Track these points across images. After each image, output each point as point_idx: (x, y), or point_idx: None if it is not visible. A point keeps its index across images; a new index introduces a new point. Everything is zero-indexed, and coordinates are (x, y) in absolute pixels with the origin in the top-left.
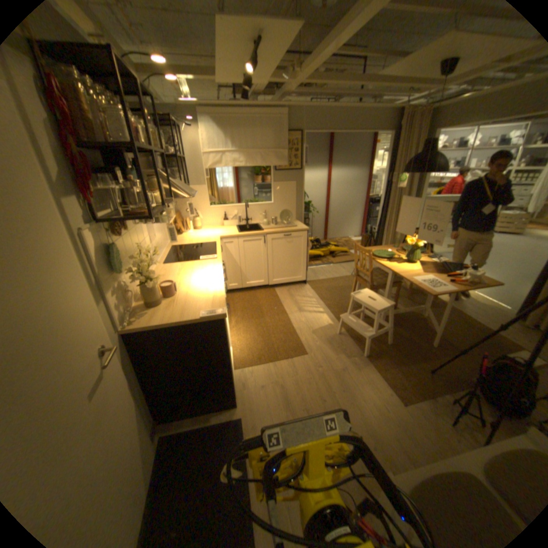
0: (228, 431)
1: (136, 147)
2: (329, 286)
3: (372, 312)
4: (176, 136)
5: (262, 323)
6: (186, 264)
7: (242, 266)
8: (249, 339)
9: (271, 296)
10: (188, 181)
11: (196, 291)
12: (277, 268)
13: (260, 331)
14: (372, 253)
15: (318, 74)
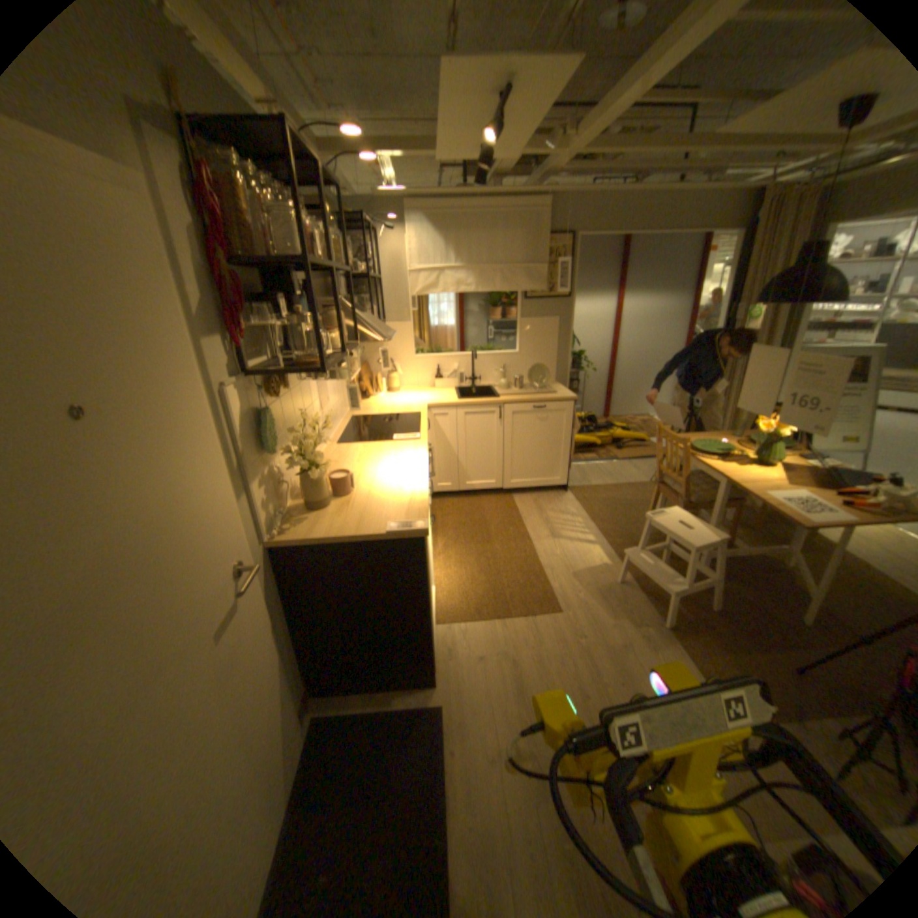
0: (420, 725)
1: (309, 263)
2: (608, 499)
3: (686, 549)
4: (371, 246)
5: (487, 552)
6: (371, 446)
7: (460, 455)
8: (463, 576)
9: (506, 508)
10: (384, 315)
11: (384, 489)
12: (519, 462)
13: (483, 564)
14: (691, 444)
15: (607, 138)
